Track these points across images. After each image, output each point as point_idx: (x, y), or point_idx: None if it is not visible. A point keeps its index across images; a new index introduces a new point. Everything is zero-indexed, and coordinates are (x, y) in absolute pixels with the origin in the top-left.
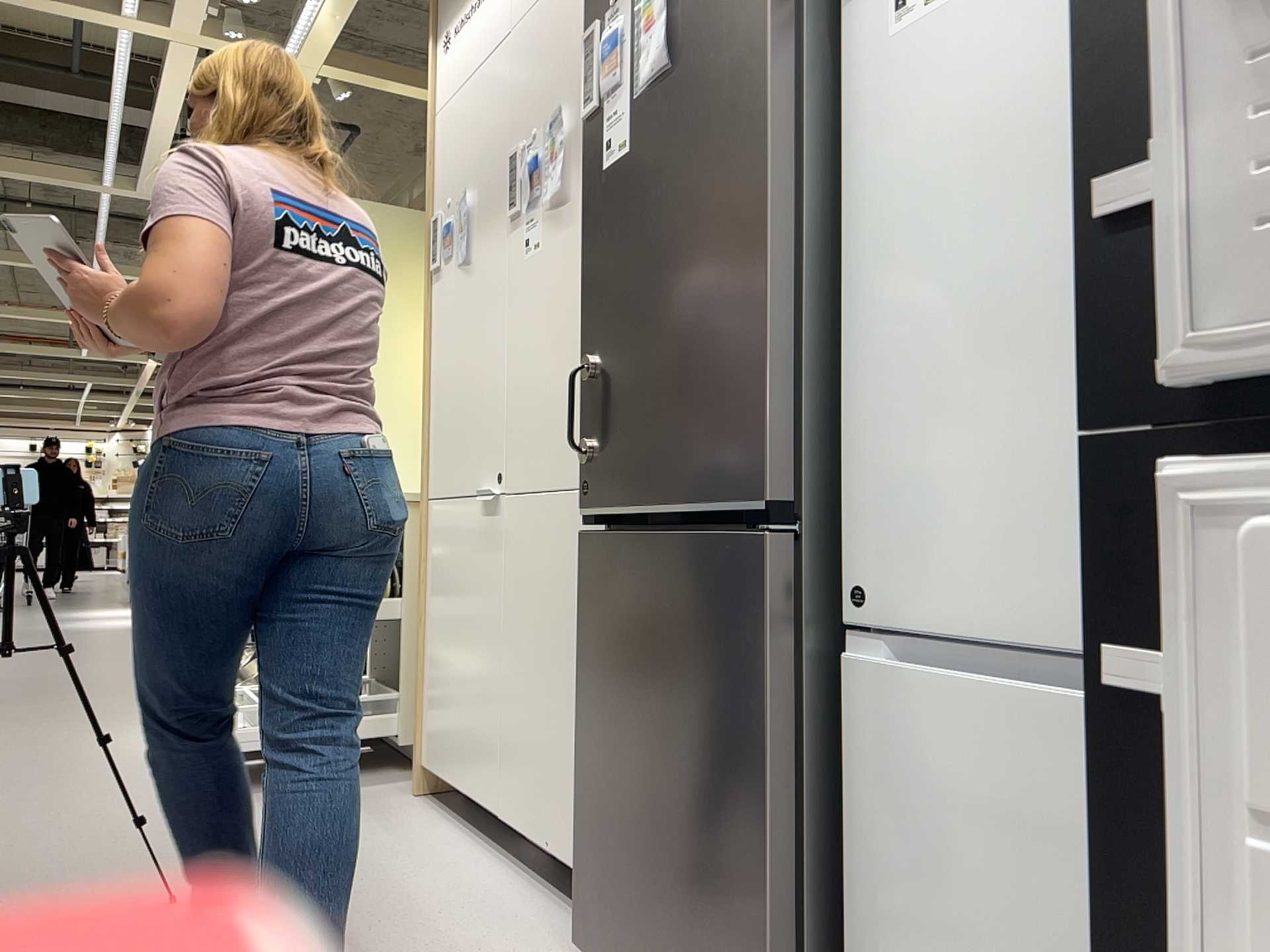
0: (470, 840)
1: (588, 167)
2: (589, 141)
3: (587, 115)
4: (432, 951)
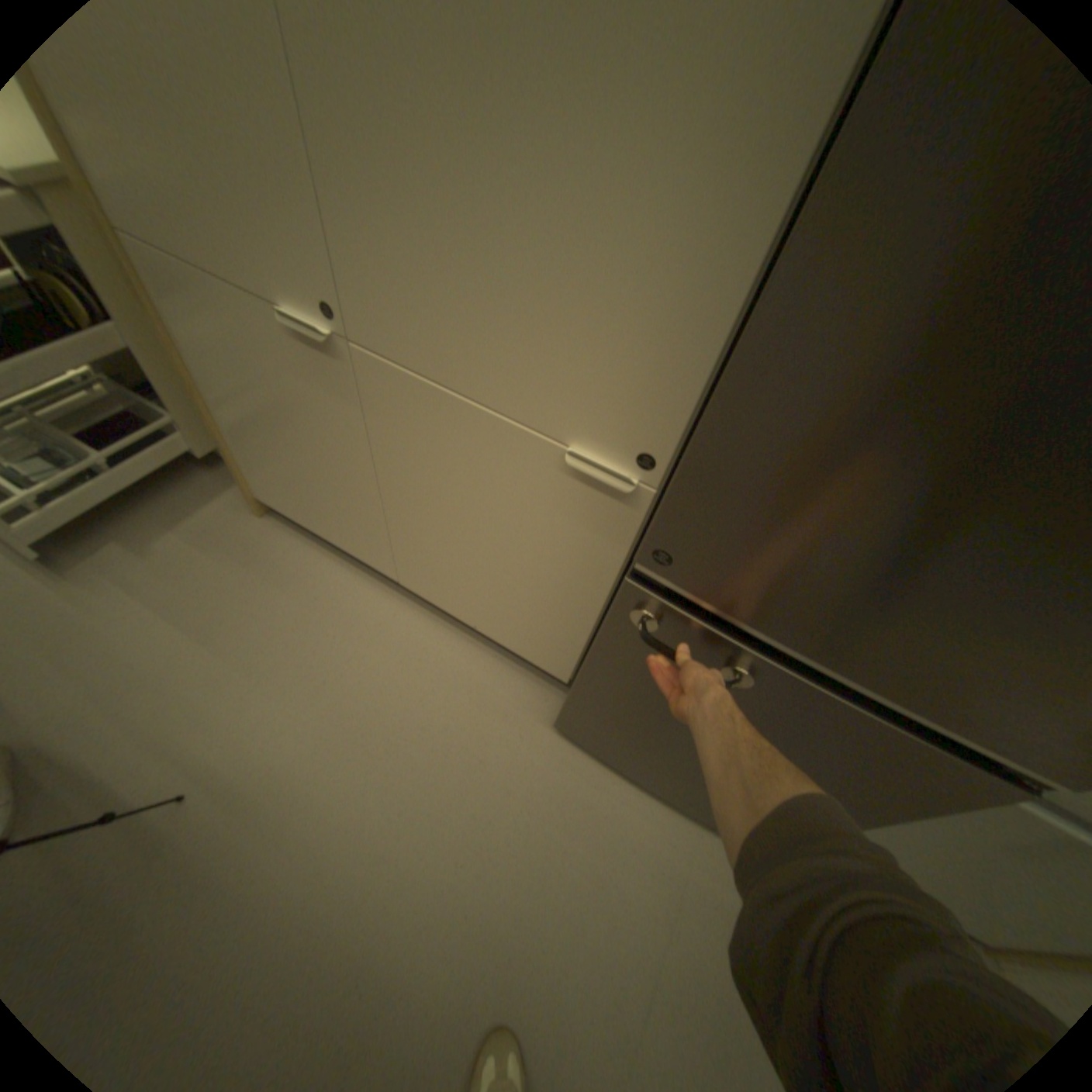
0: (360, 577)
1: None
2: None
3: None
4: (449, 753)
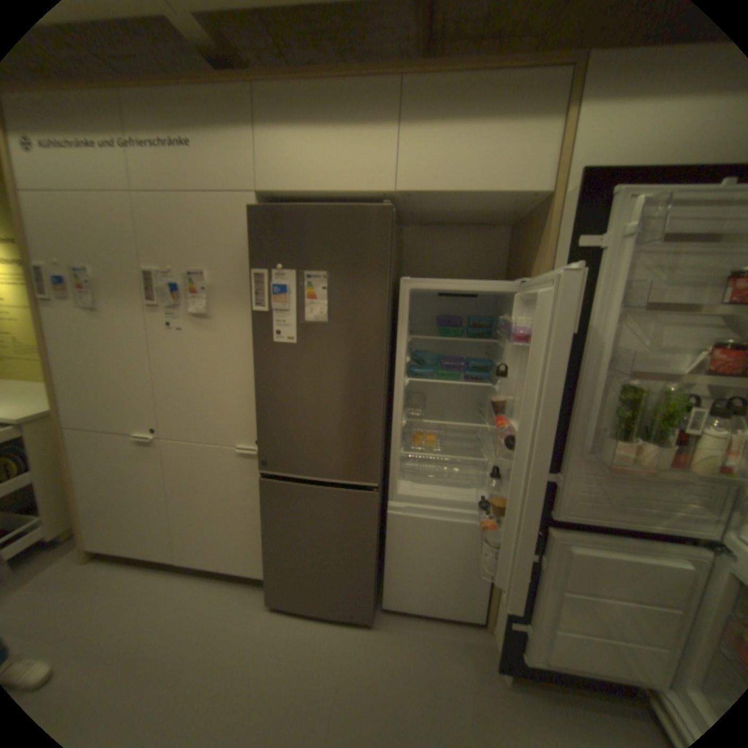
0: (148, 575)
1: (258, 332)
2: (258, 321)
3: (257, 309)
4: (204, 643)
